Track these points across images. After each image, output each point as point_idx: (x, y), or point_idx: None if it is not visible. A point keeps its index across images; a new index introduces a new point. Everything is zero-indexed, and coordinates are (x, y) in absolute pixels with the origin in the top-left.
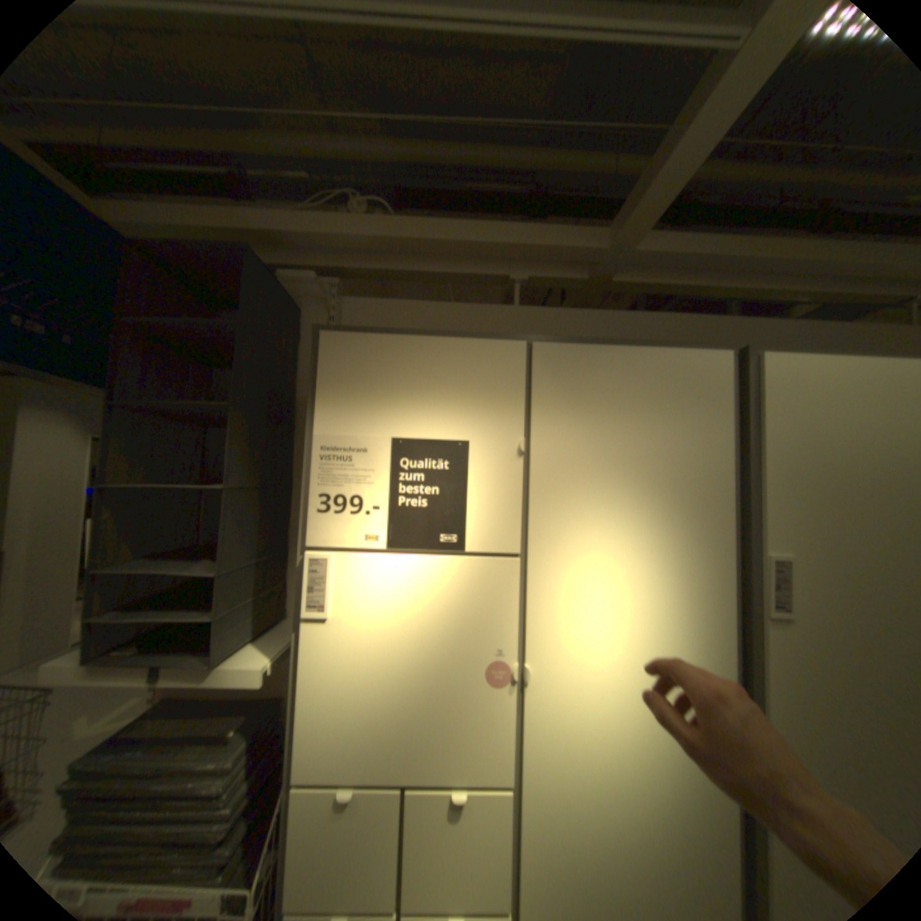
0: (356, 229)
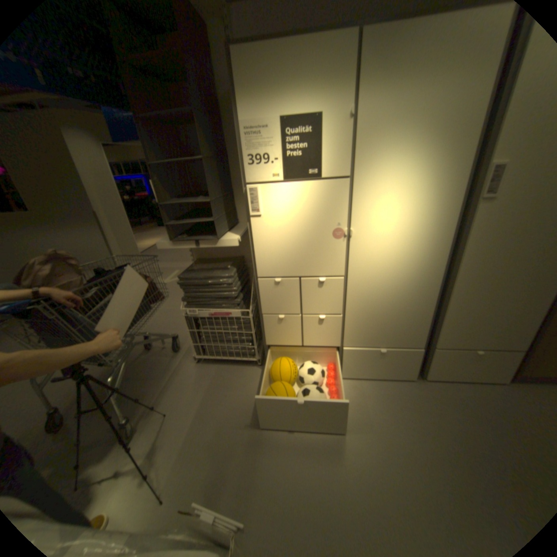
0: None
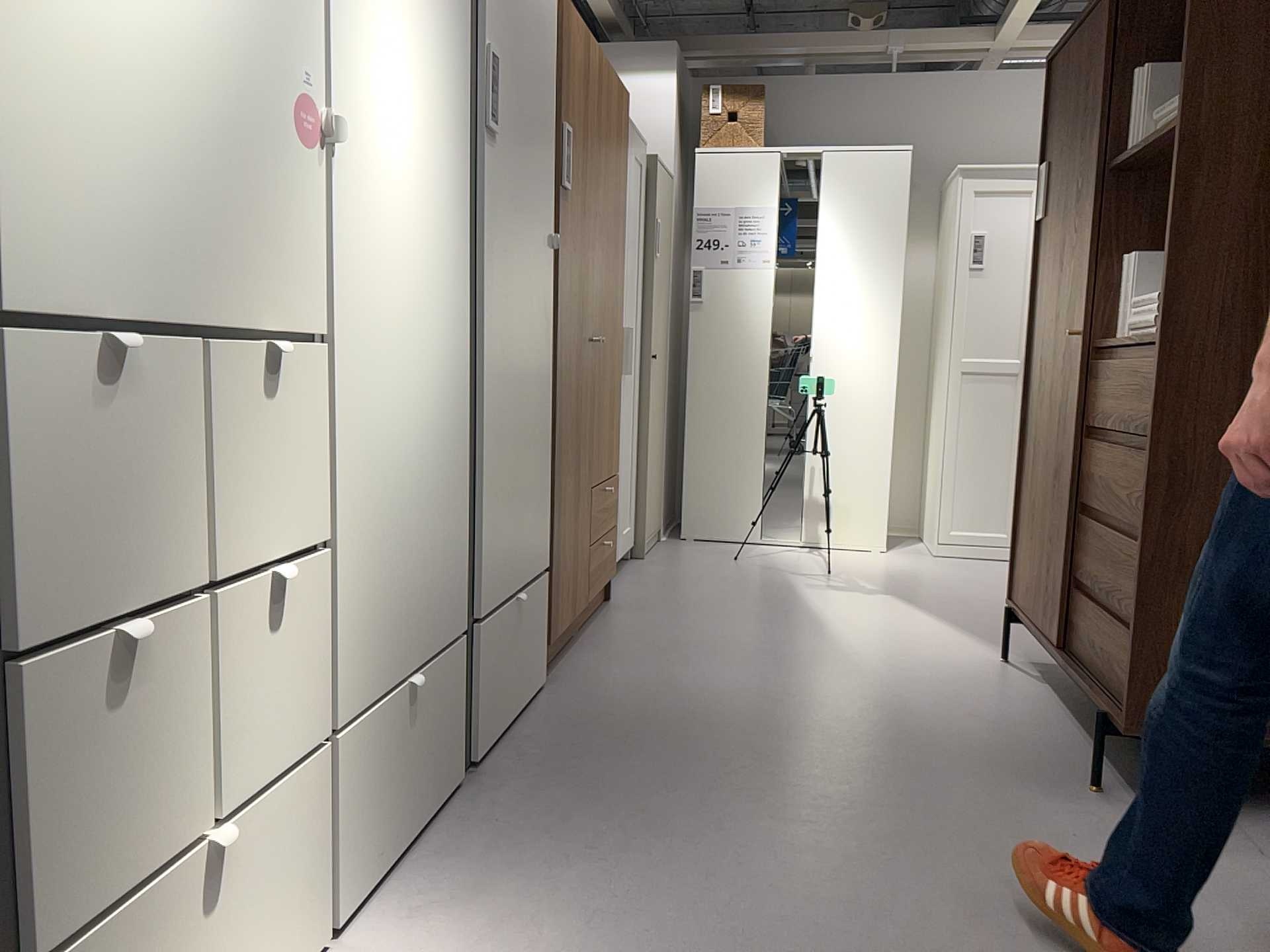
0: None
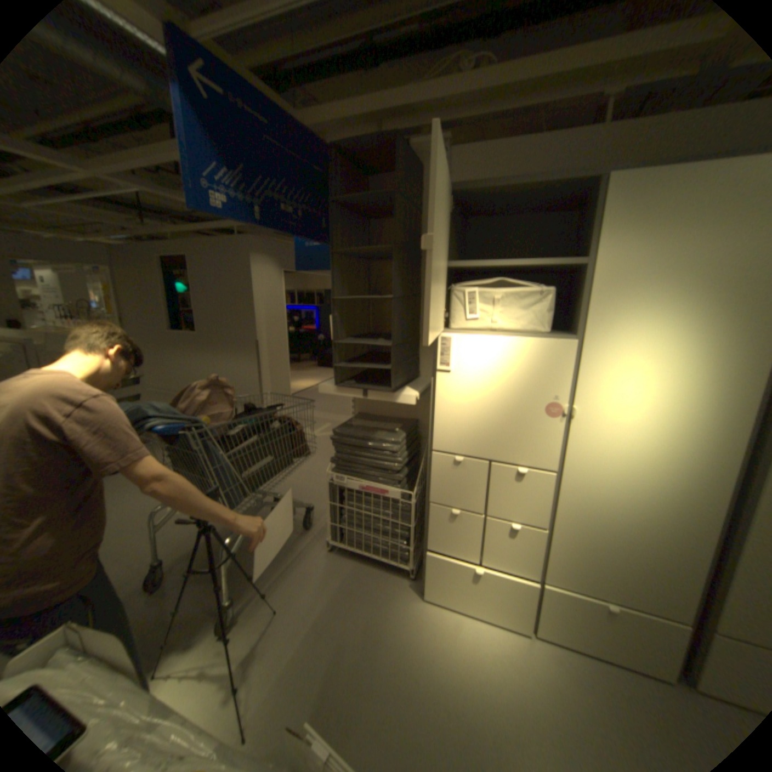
0: (465, 86)
